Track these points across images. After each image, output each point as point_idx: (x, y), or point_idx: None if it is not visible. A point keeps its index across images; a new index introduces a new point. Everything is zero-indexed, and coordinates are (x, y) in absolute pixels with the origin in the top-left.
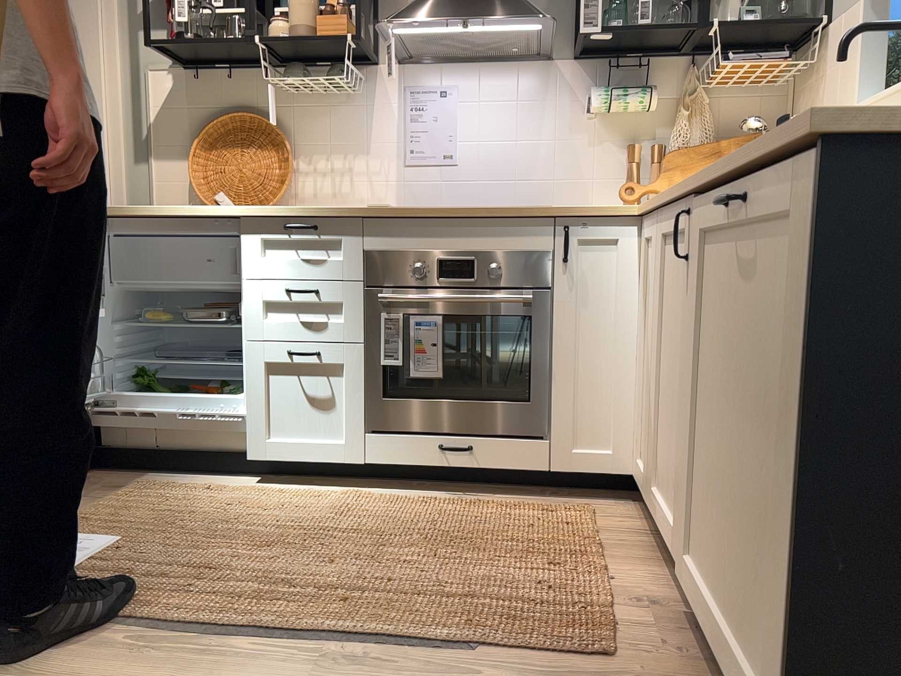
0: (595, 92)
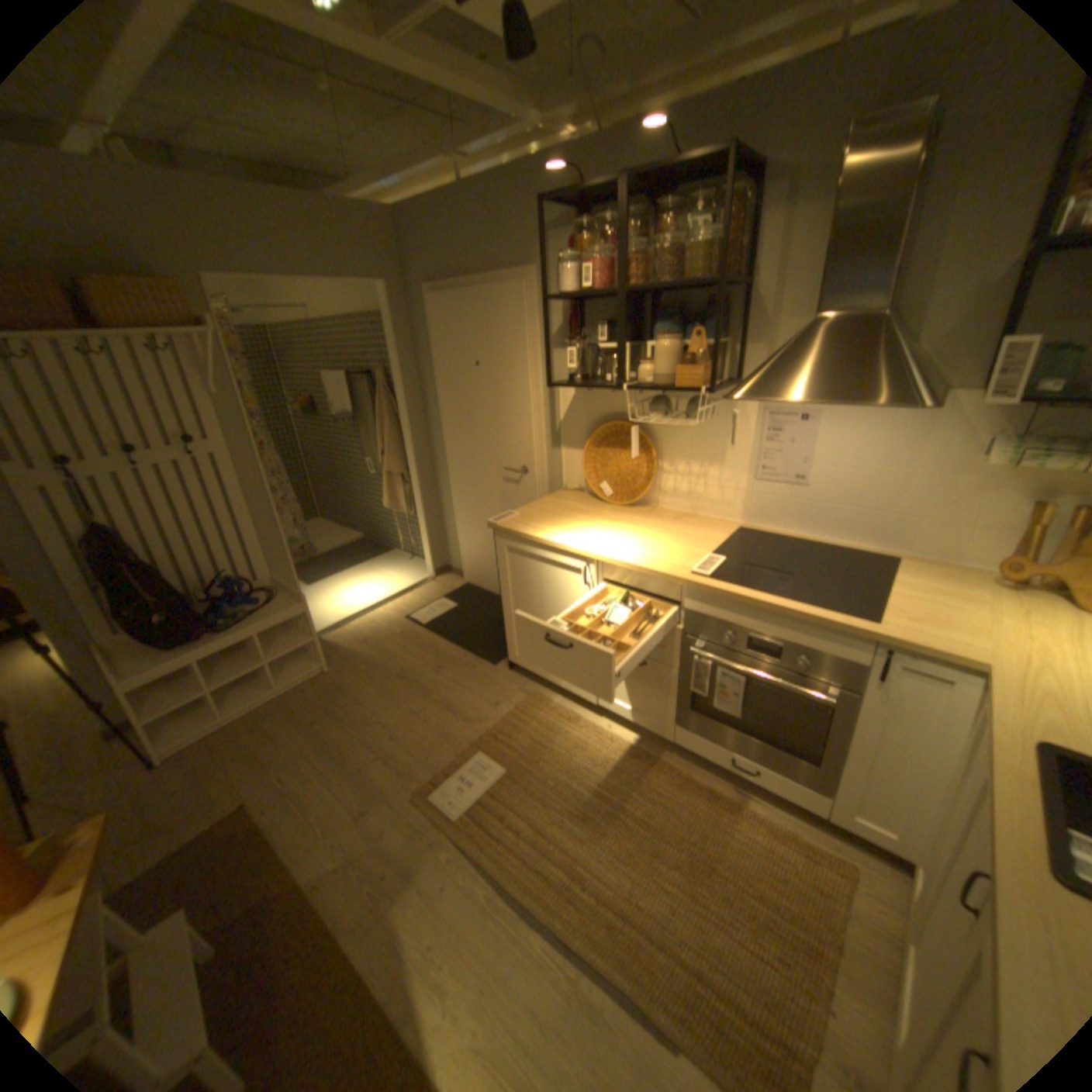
0: (1002, 445)
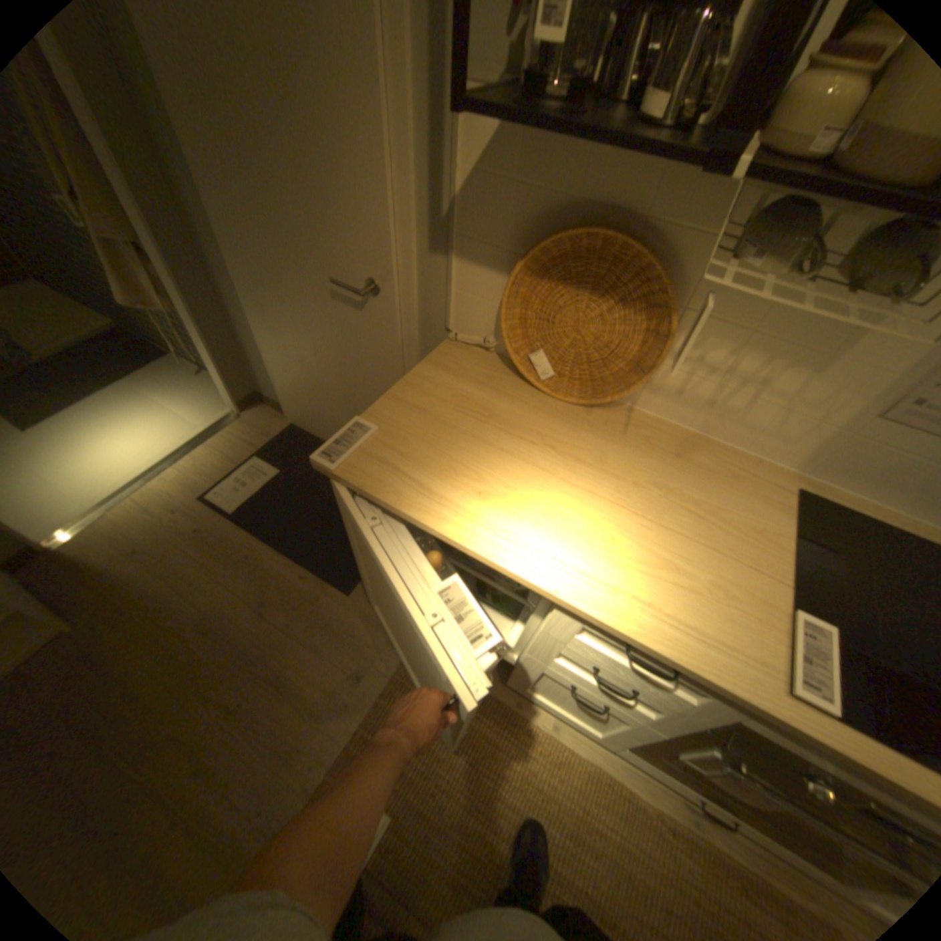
0: None
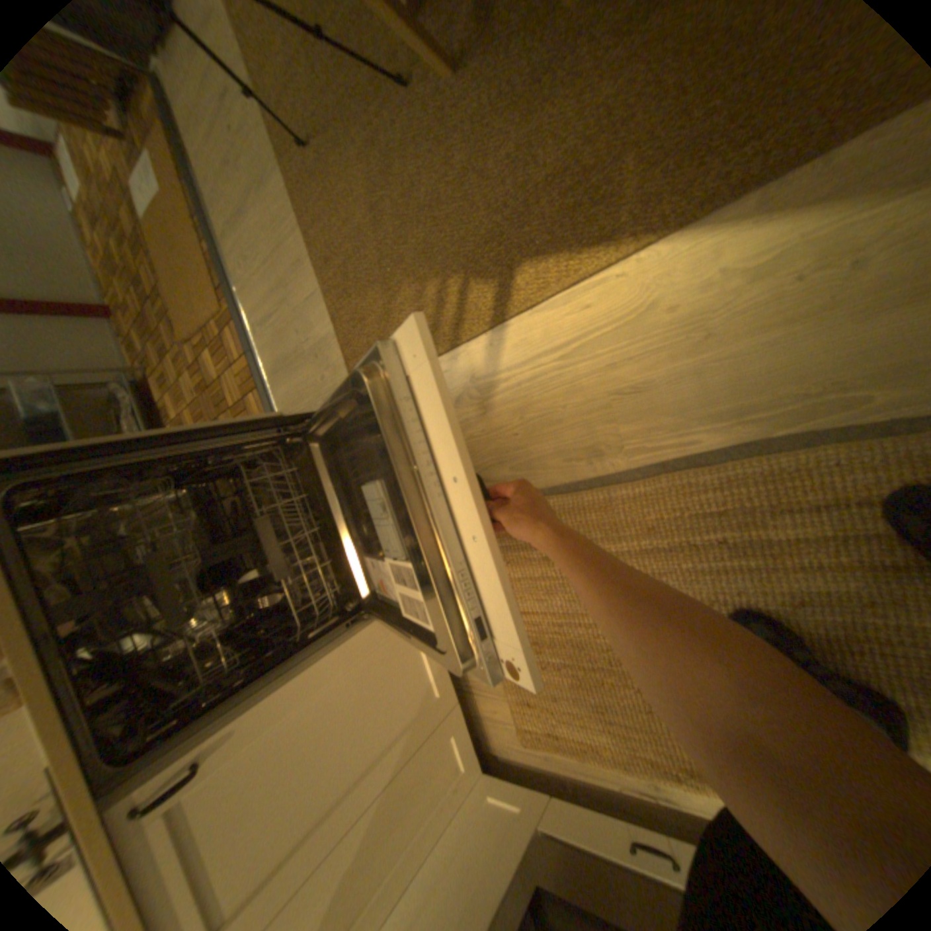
0: None
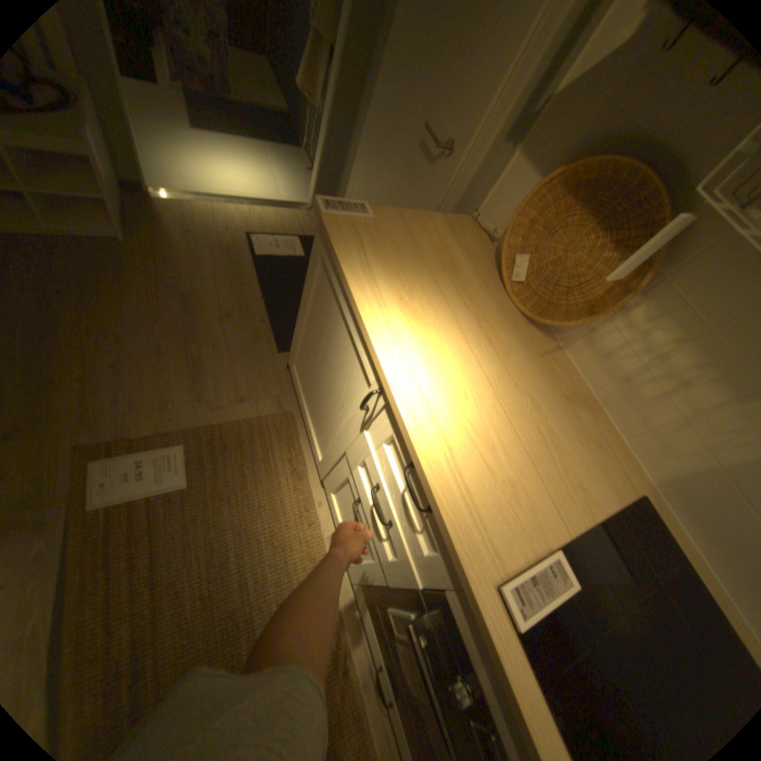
0: None
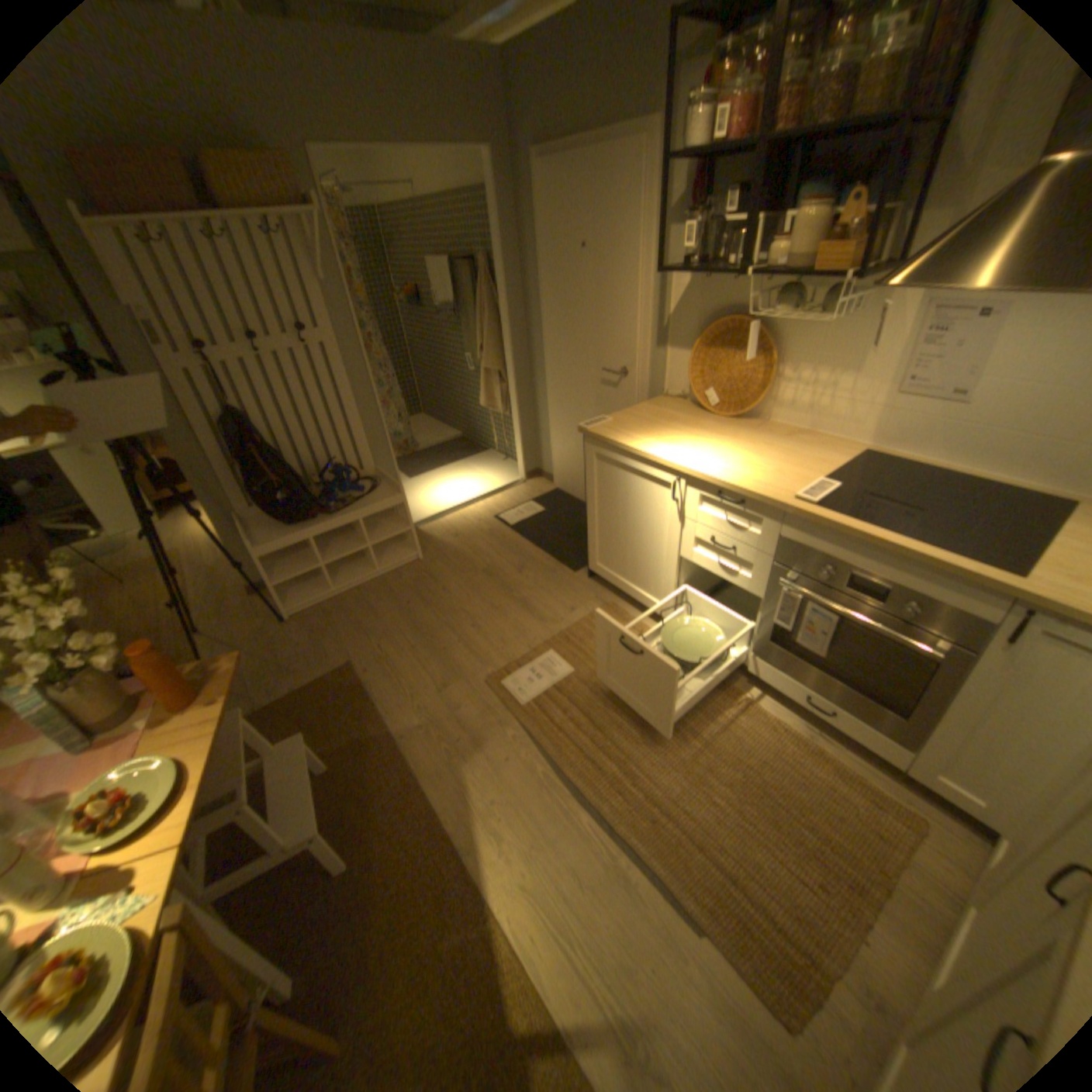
0: None
